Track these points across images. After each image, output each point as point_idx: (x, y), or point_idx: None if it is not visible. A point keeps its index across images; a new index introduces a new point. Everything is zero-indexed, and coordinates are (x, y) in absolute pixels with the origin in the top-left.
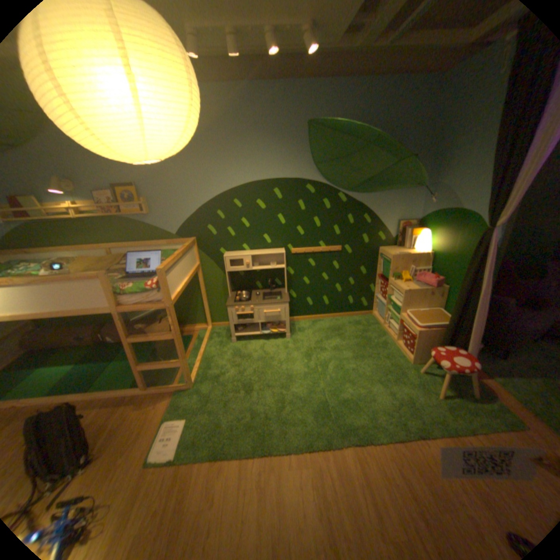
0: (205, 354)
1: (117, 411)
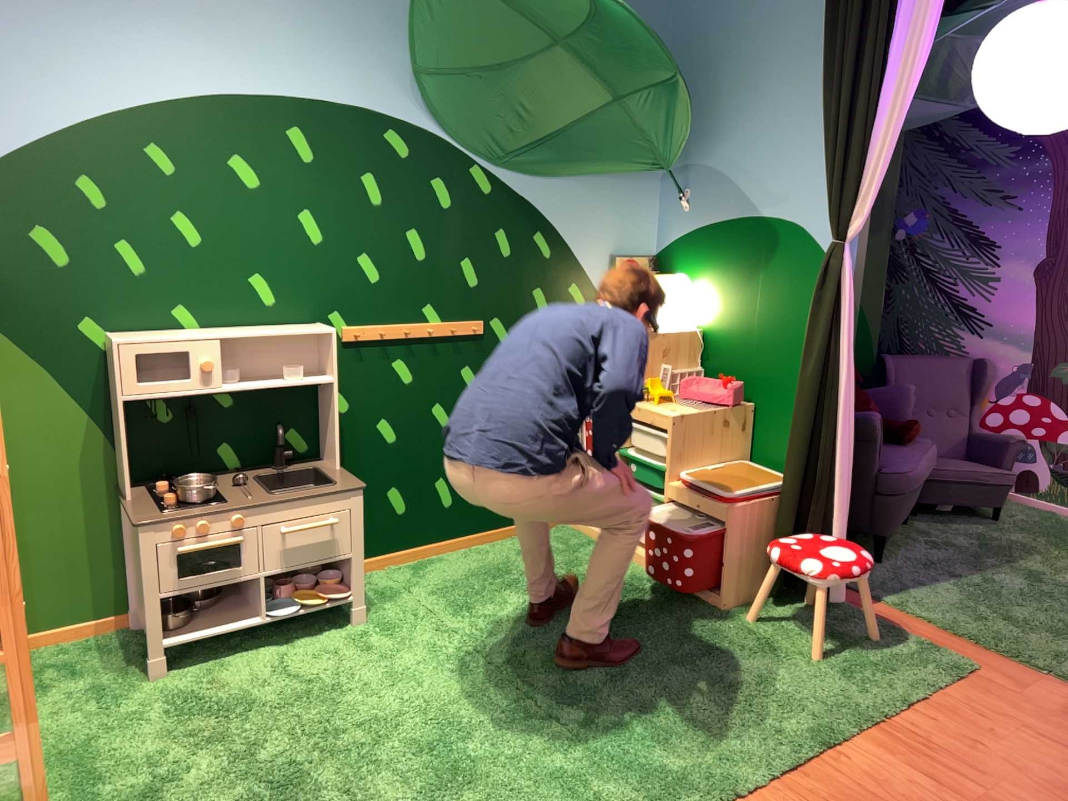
0: (43, 739)
1: None
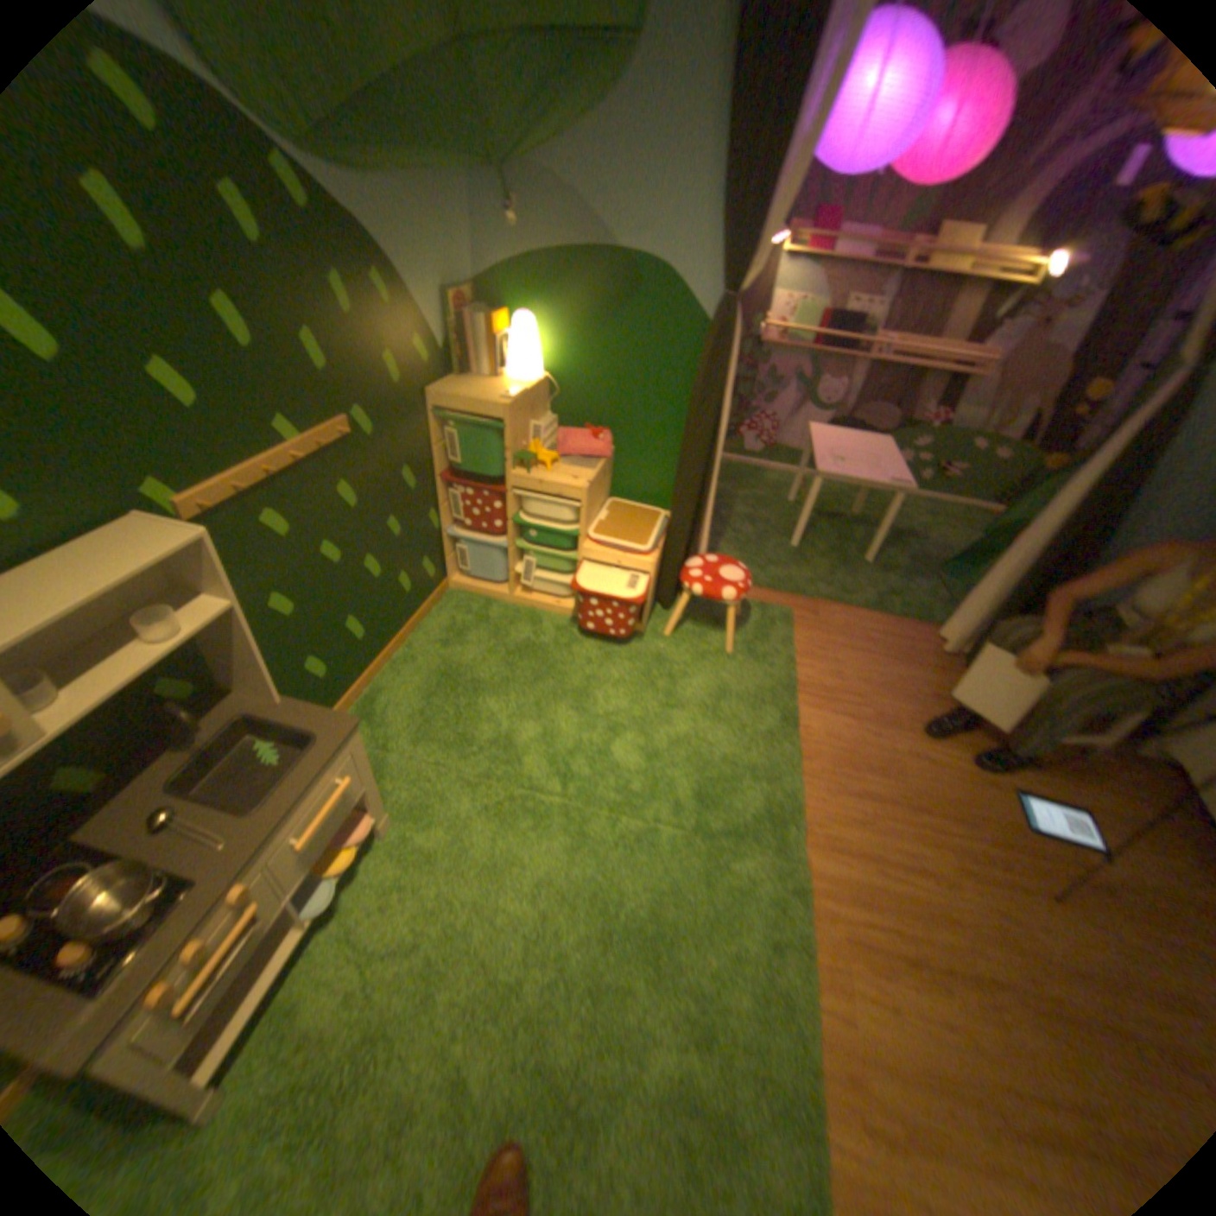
0: None
1: None
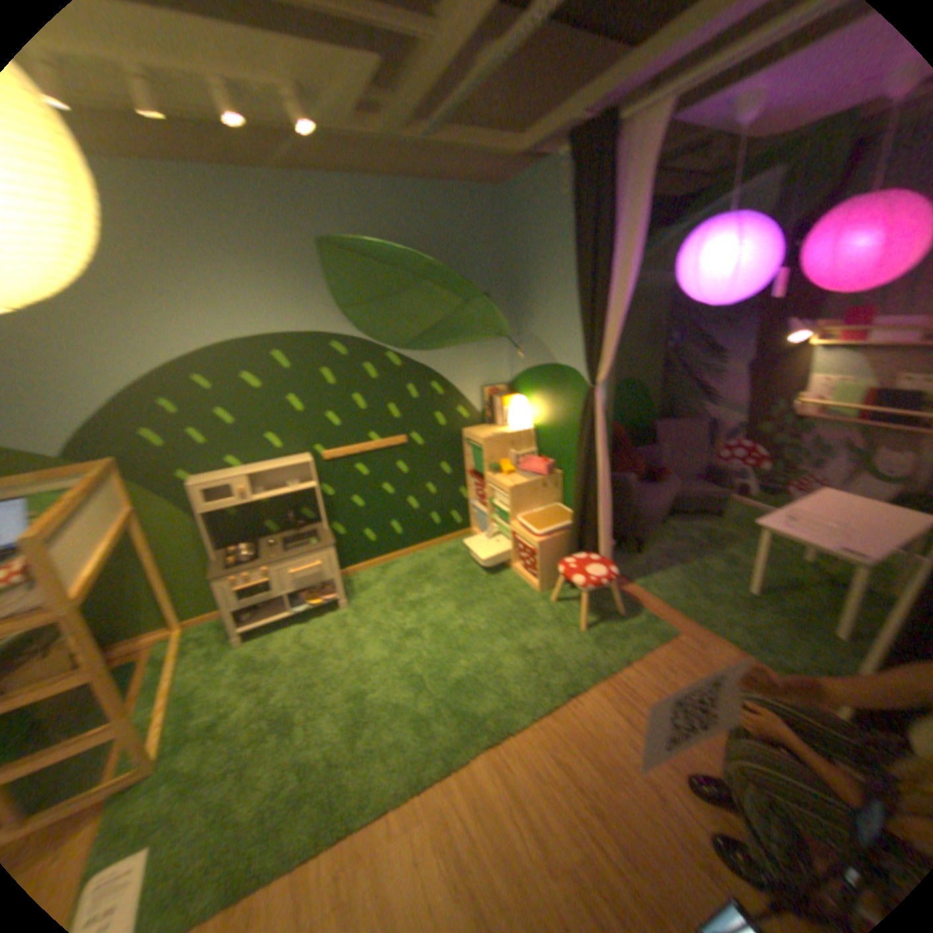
0: (172, 690)
1: None
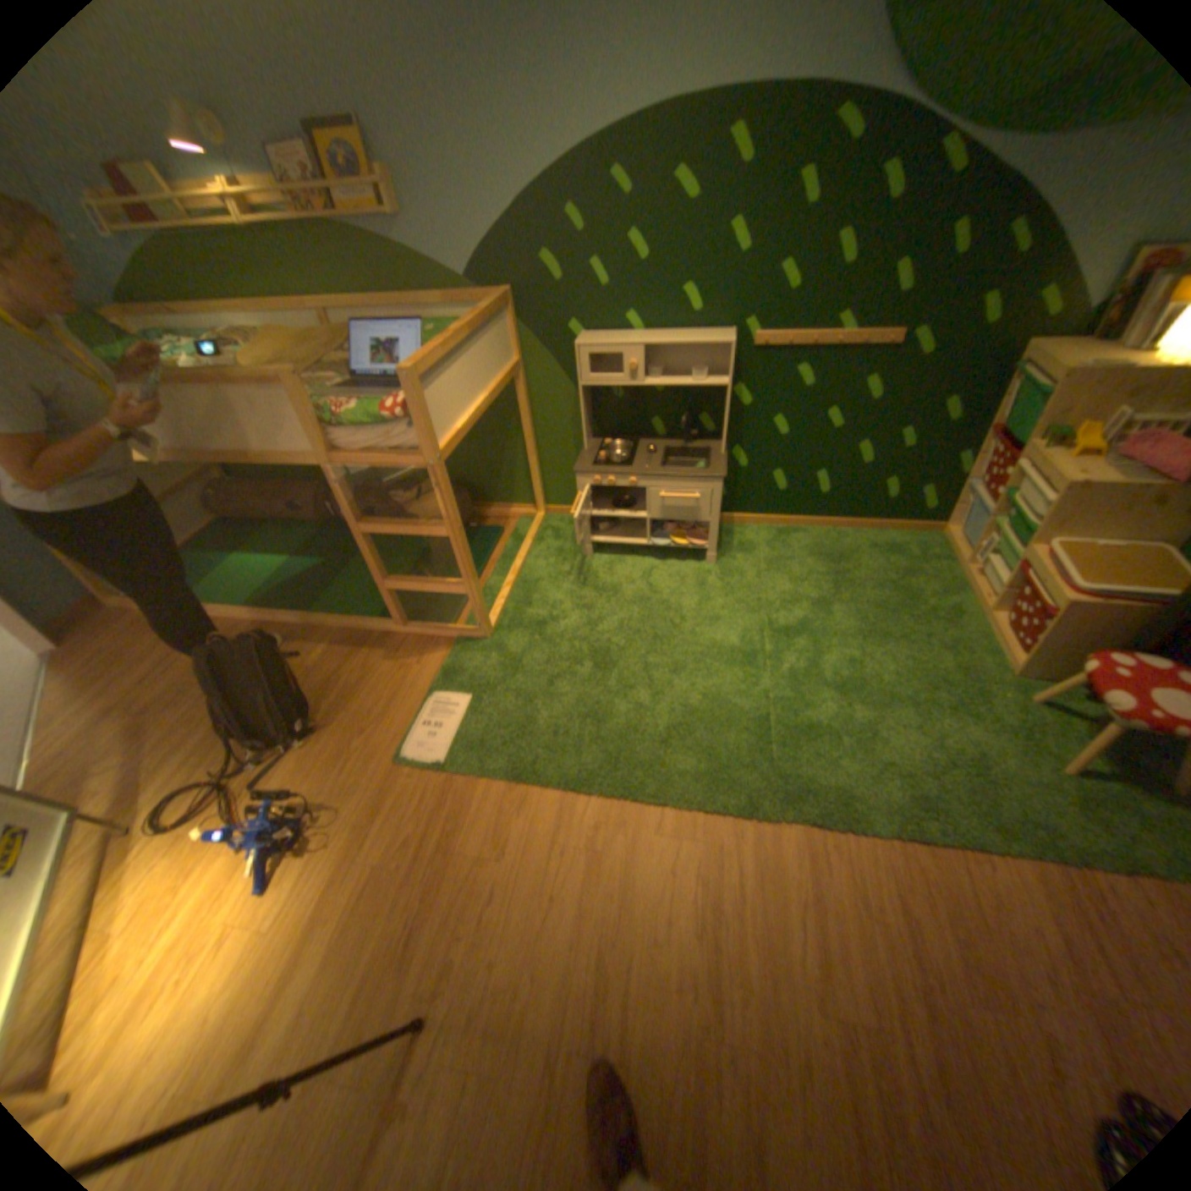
0: (523, 571)
1: (356, 654)
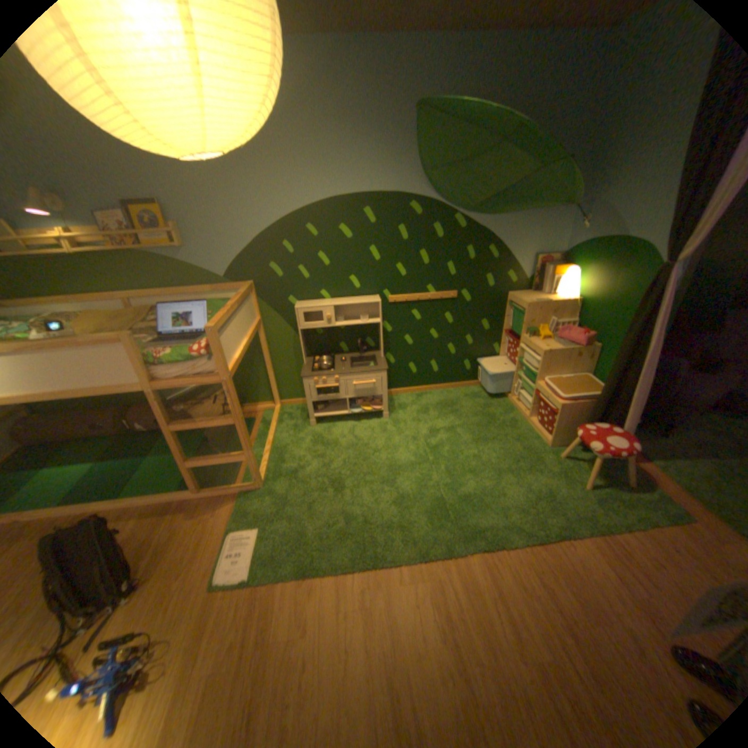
0: (274, 442)
1: (162, 521)
